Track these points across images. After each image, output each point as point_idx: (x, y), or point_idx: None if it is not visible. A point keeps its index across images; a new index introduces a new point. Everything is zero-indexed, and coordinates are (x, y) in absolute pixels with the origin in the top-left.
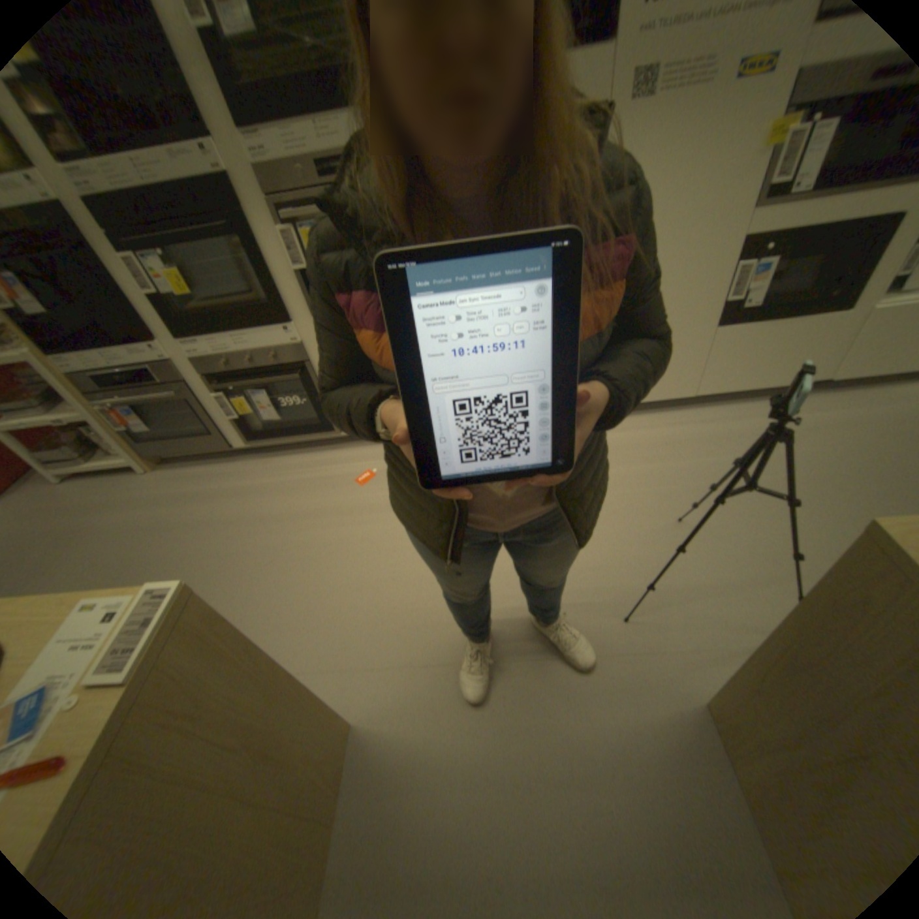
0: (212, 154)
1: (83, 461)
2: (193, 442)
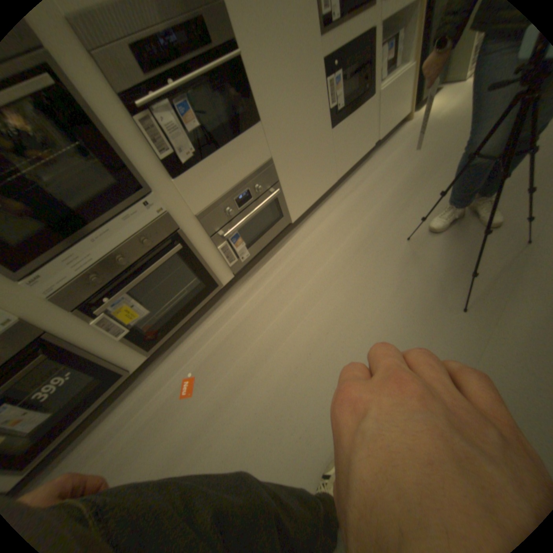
0: None
1: None
2: None
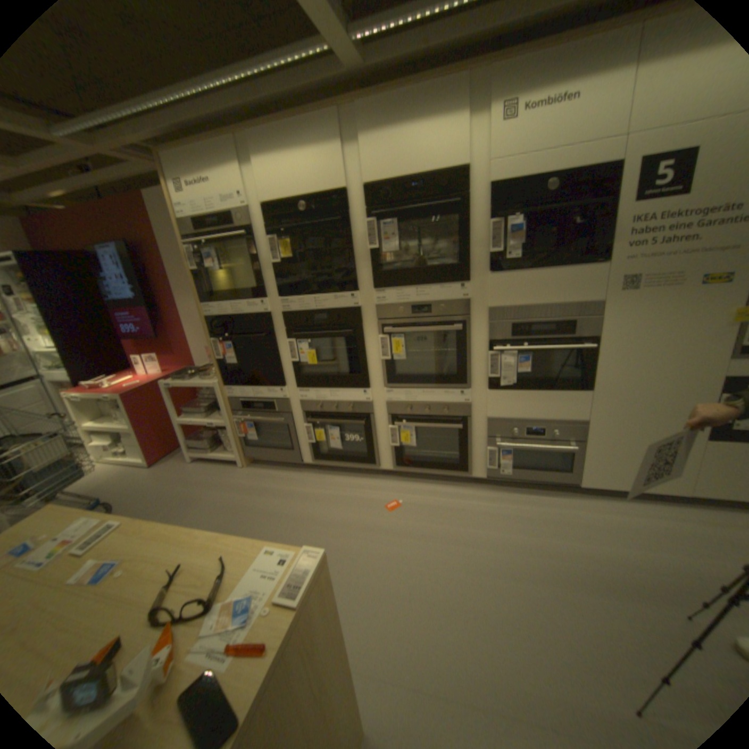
0: (356, 299)
1: (210, 452)
2: (279, 453)
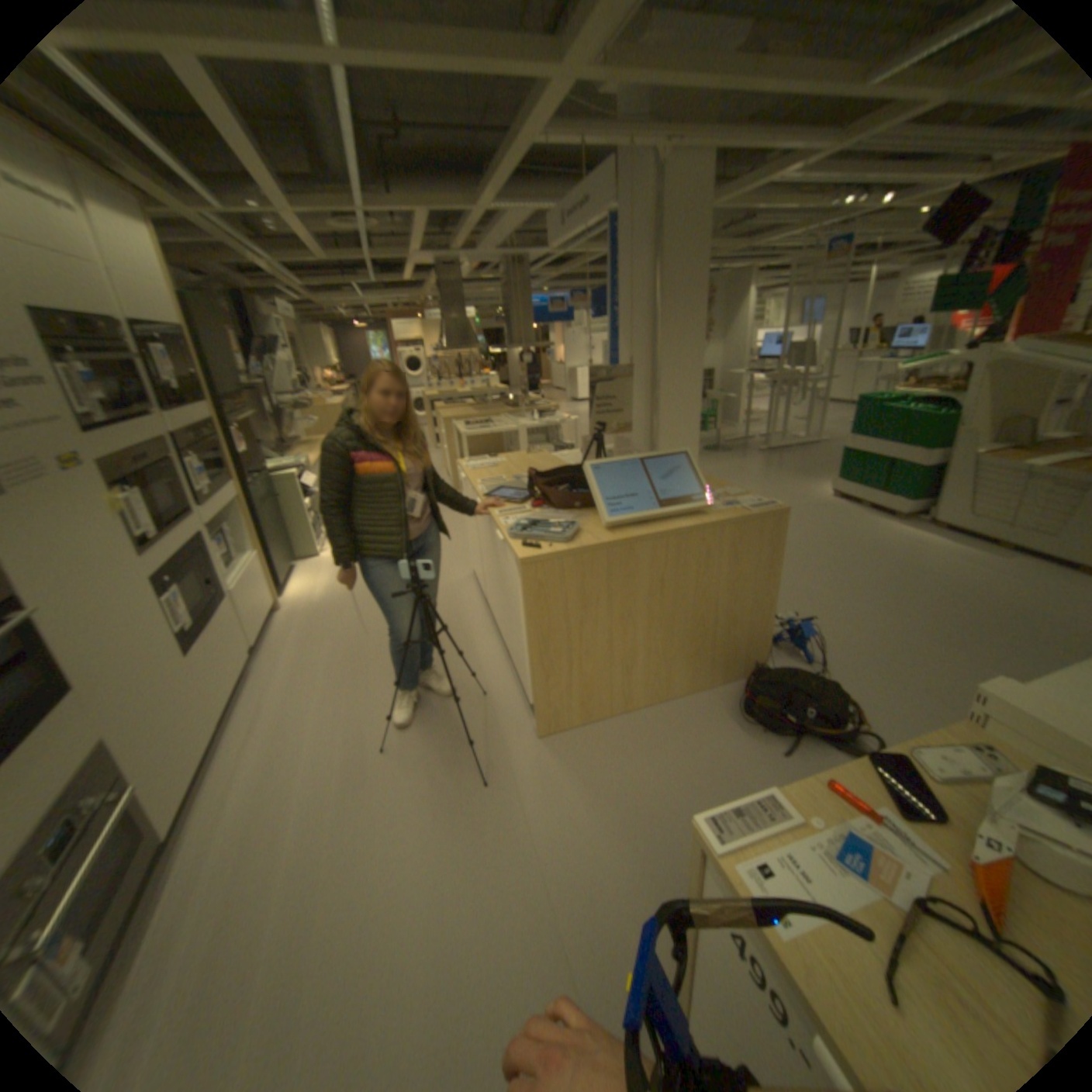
0: None
1: None
2: None
